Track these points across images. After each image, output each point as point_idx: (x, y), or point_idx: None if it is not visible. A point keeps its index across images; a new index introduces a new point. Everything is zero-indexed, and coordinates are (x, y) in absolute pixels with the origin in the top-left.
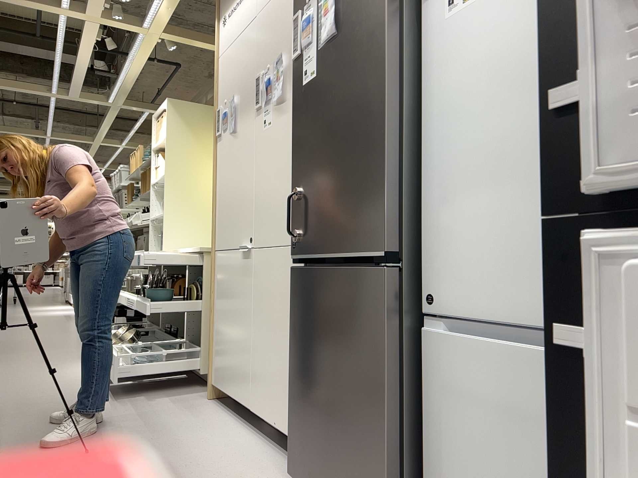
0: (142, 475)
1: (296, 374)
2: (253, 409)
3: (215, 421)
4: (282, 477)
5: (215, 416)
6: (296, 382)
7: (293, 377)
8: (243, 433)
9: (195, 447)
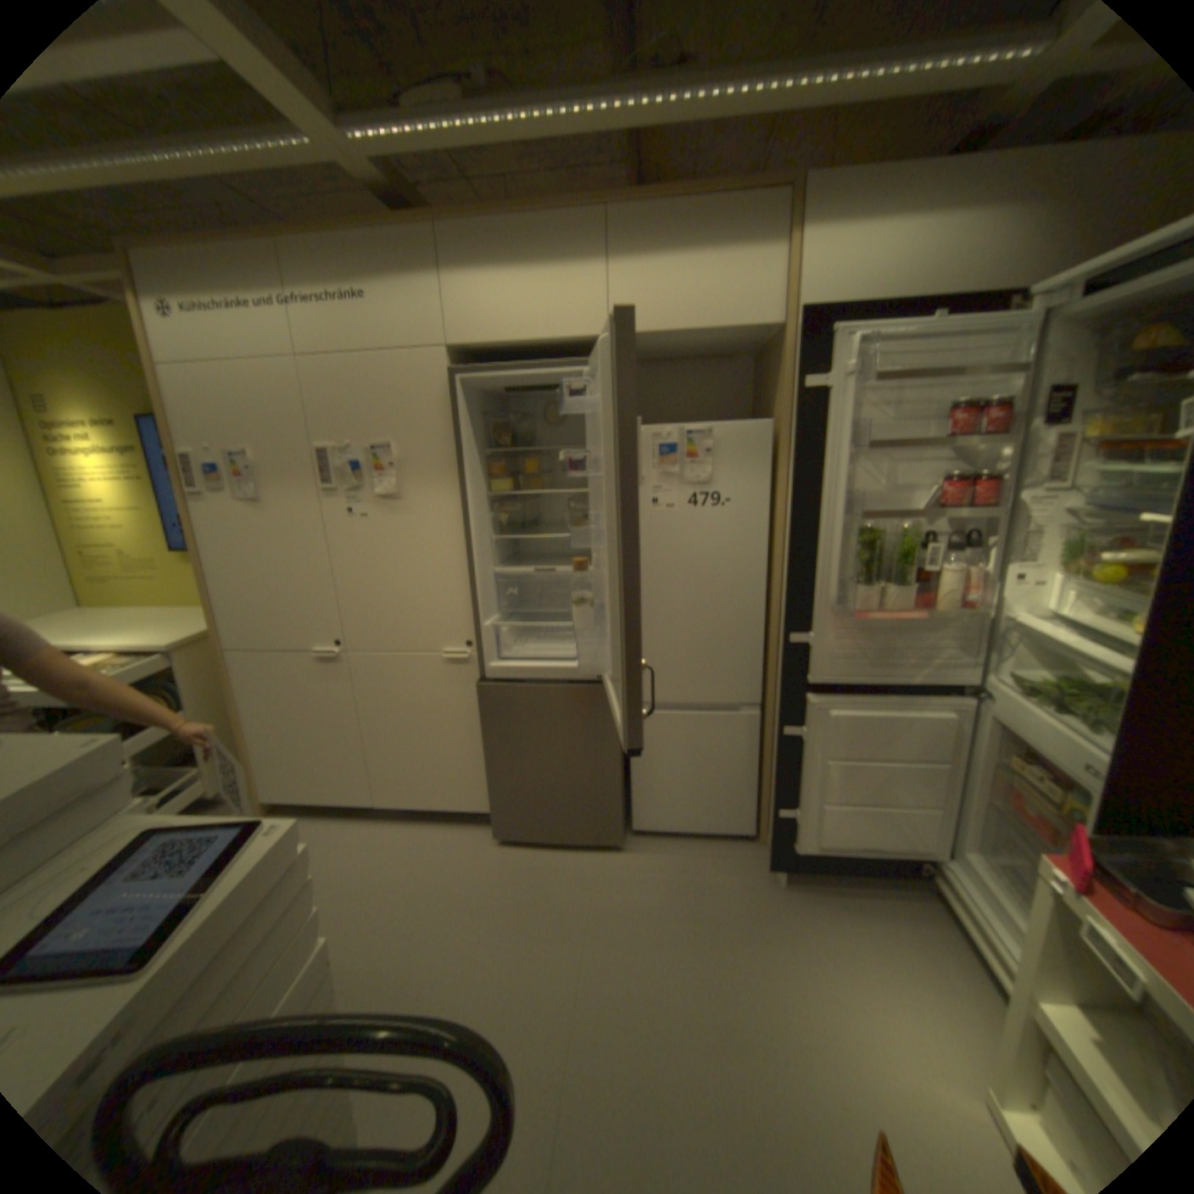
0: (363, 926)
1: (498, 765)
2: (382, 804)
3: (320, 836)
4: (477, 842)
5: (311, 832)
6: (499, 771)
7: (492, 768)
8: (376, 830)
9: (358, 871)
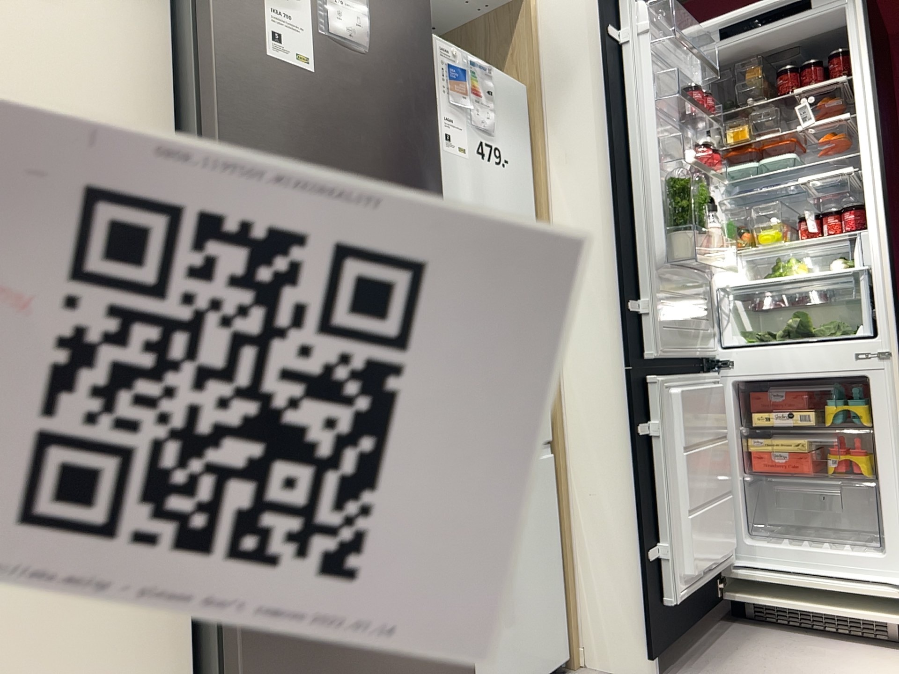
0: None
1: (269, 671)
2: None
3: None
4: None
5: None
6: None
7: None
8: None
9: None
